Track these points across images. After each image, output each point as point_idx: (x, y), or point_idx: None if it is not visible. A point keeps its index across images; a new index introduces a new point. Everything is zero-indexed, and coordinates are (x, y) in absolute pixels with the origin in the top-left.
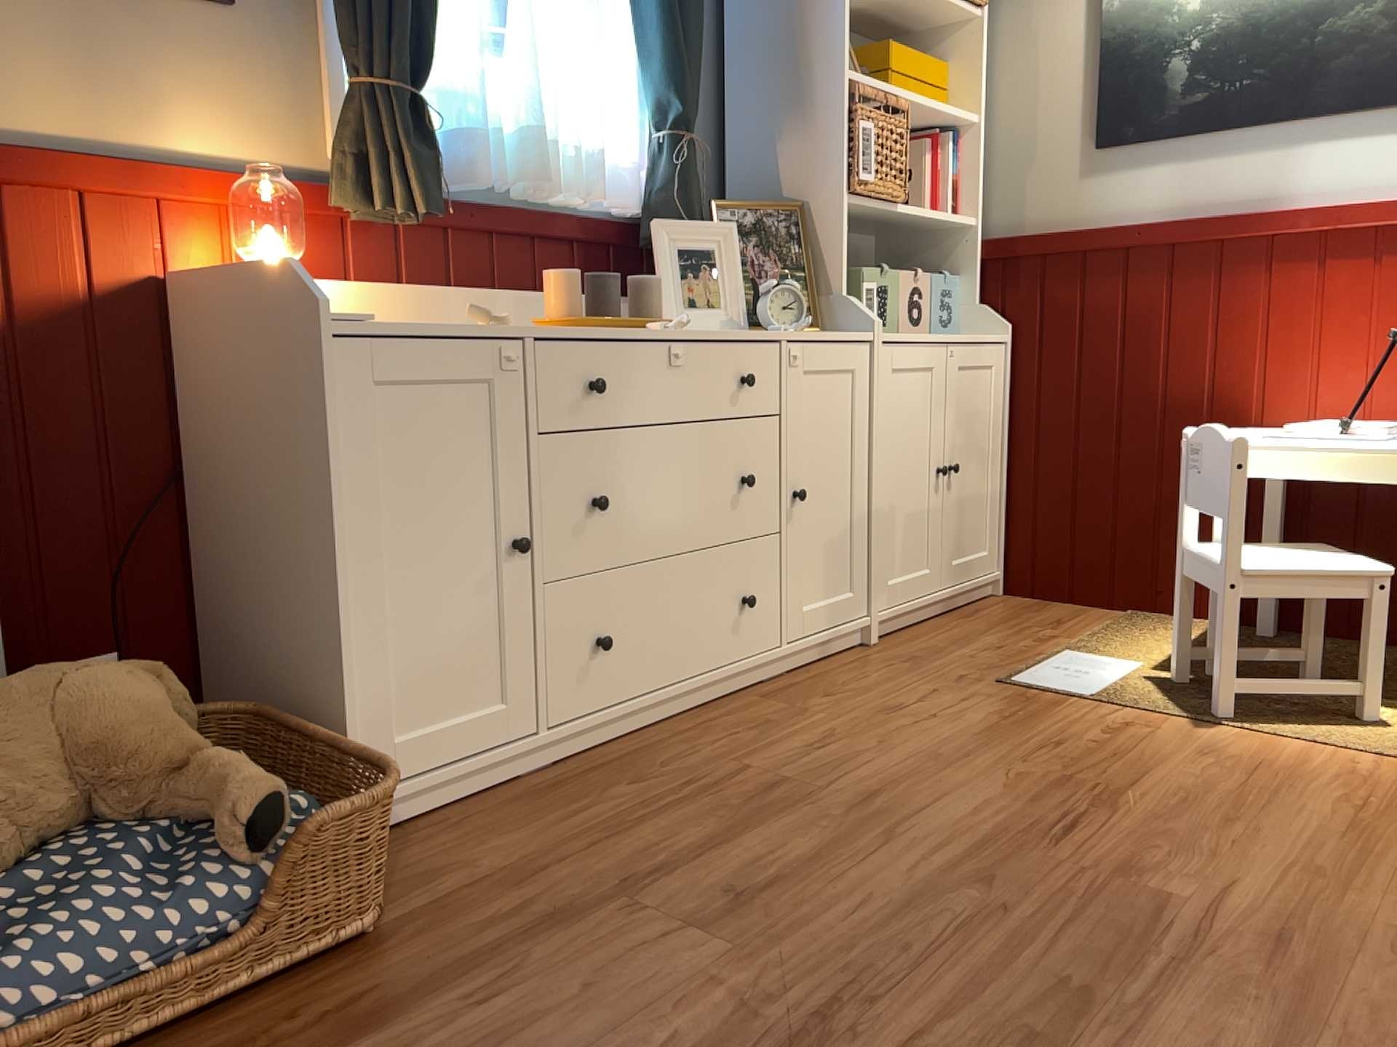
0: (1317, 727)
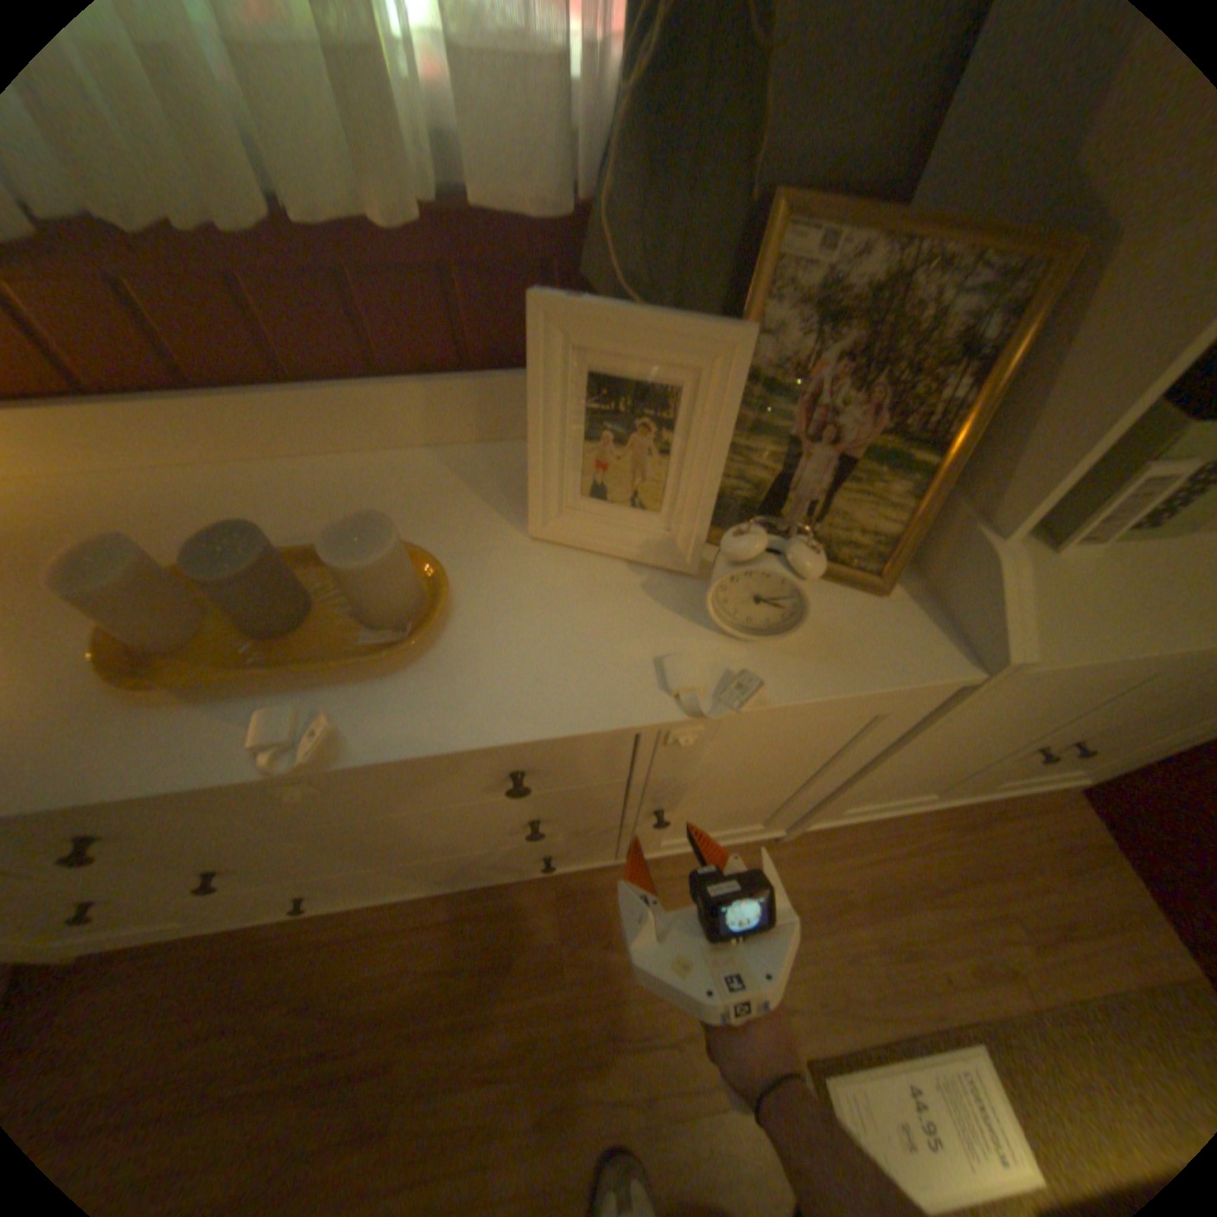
0: None
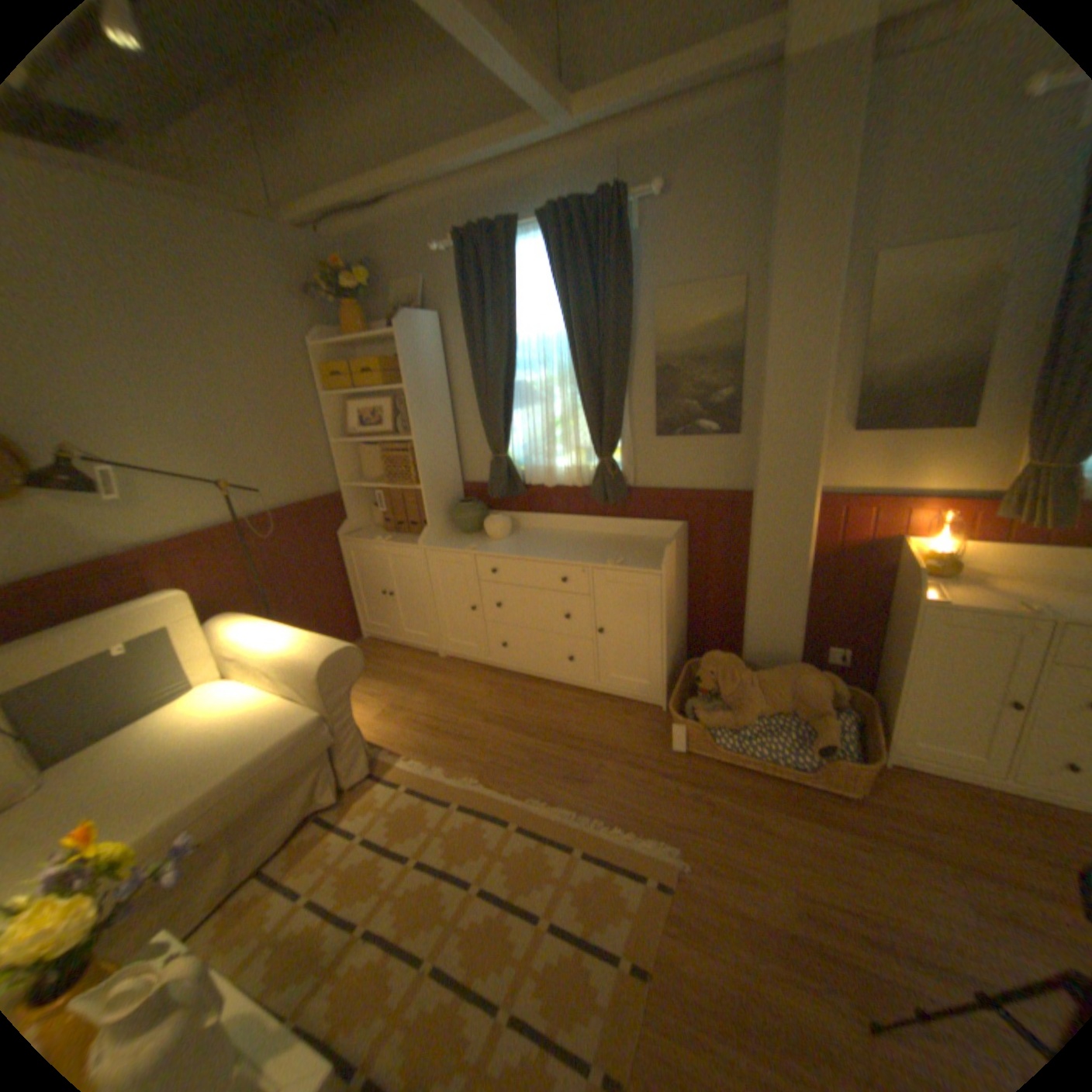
0: None
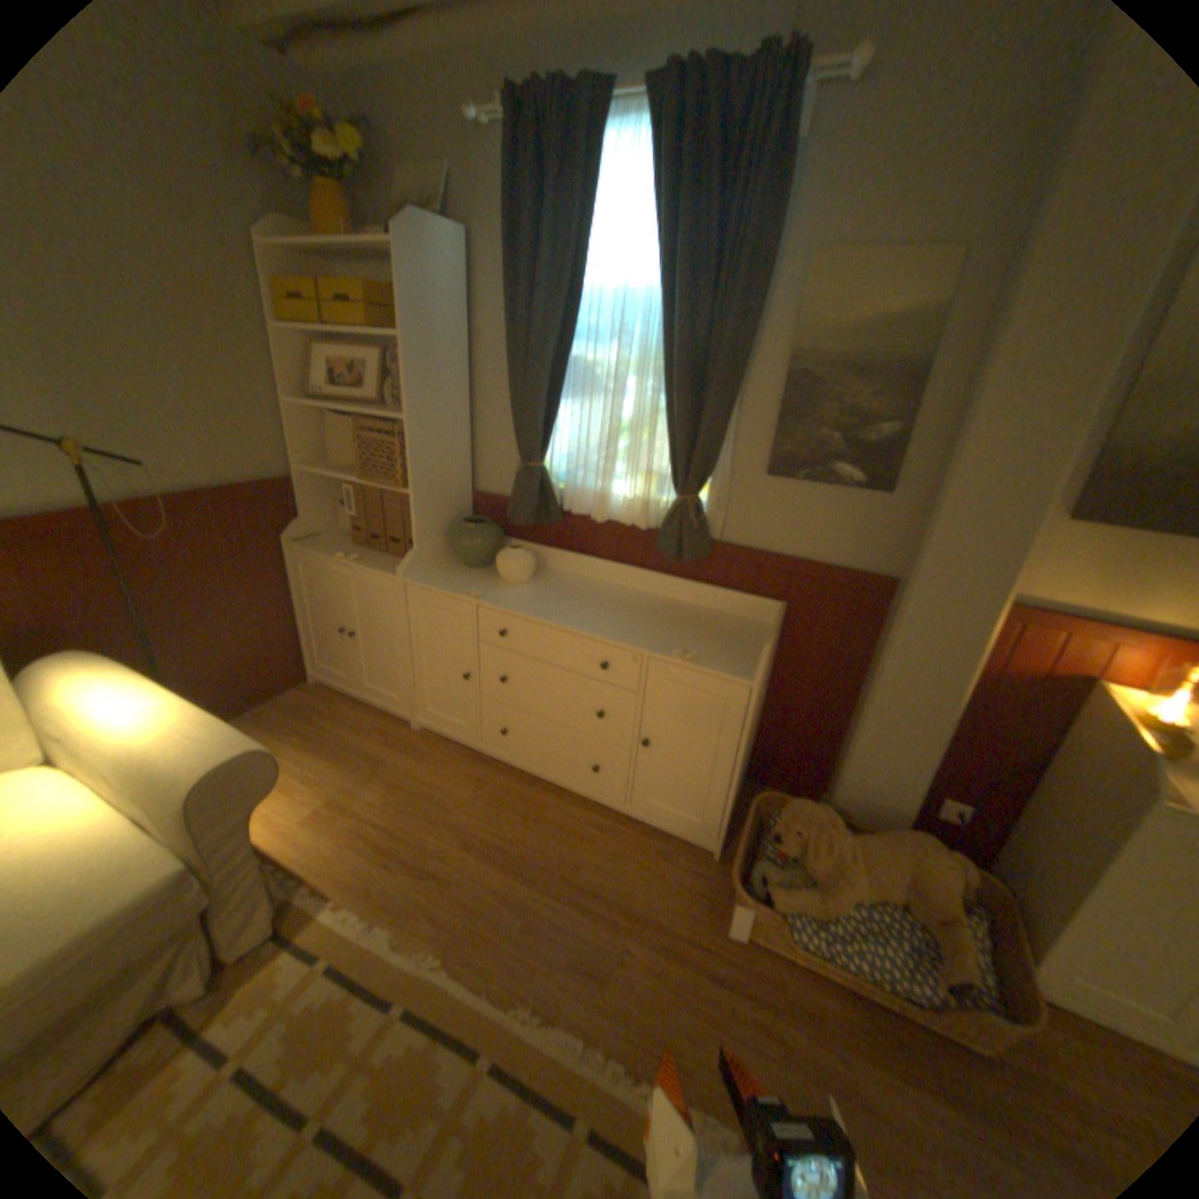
0: None
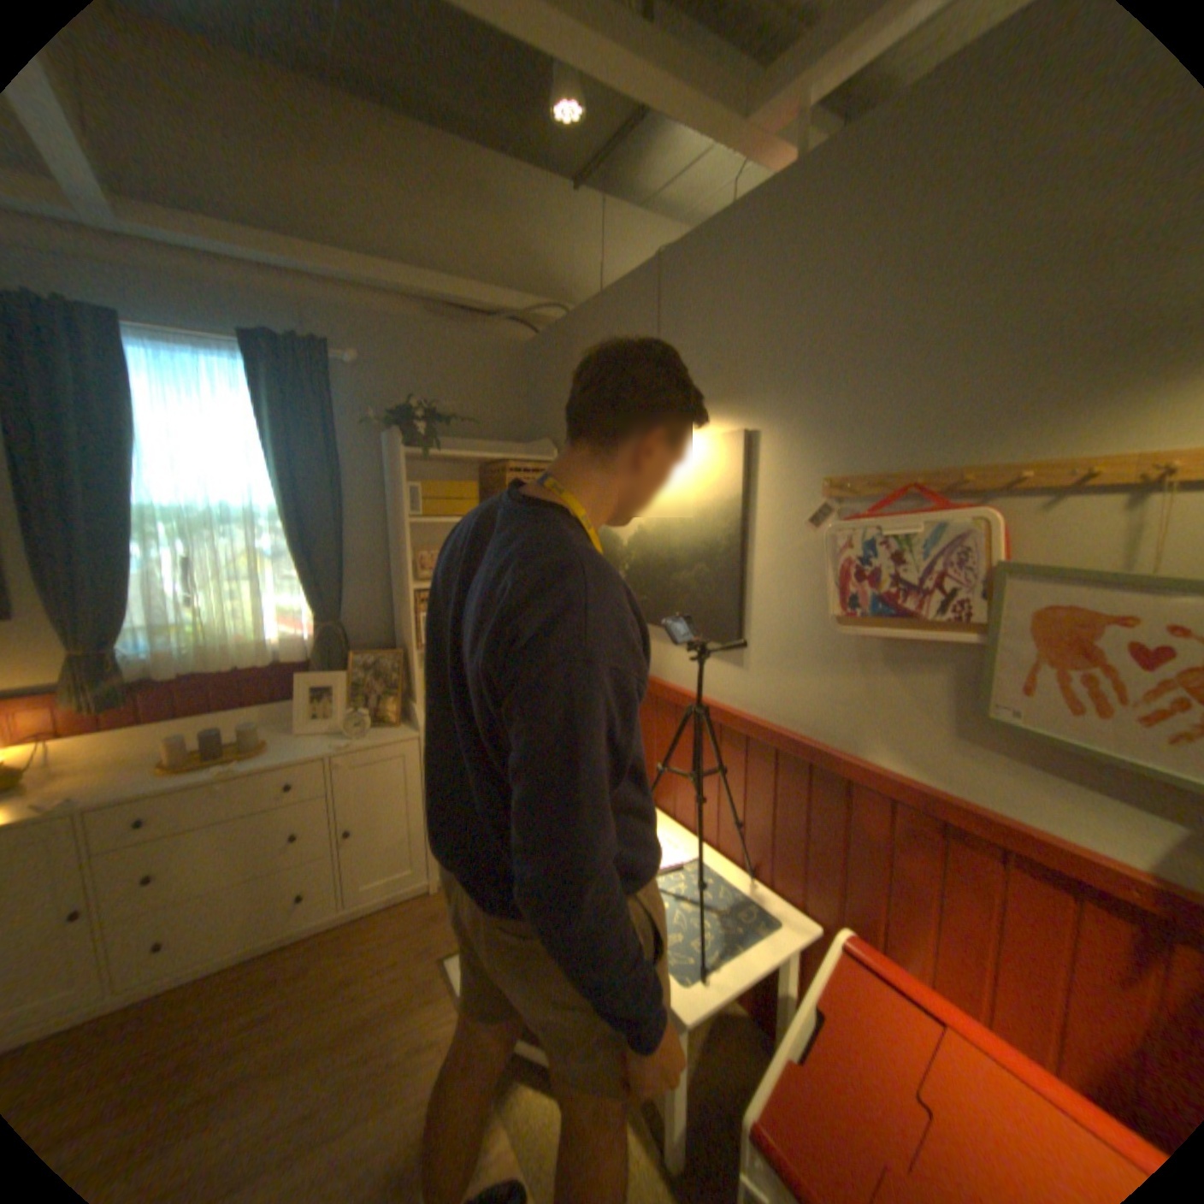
0: (524, 1092)
